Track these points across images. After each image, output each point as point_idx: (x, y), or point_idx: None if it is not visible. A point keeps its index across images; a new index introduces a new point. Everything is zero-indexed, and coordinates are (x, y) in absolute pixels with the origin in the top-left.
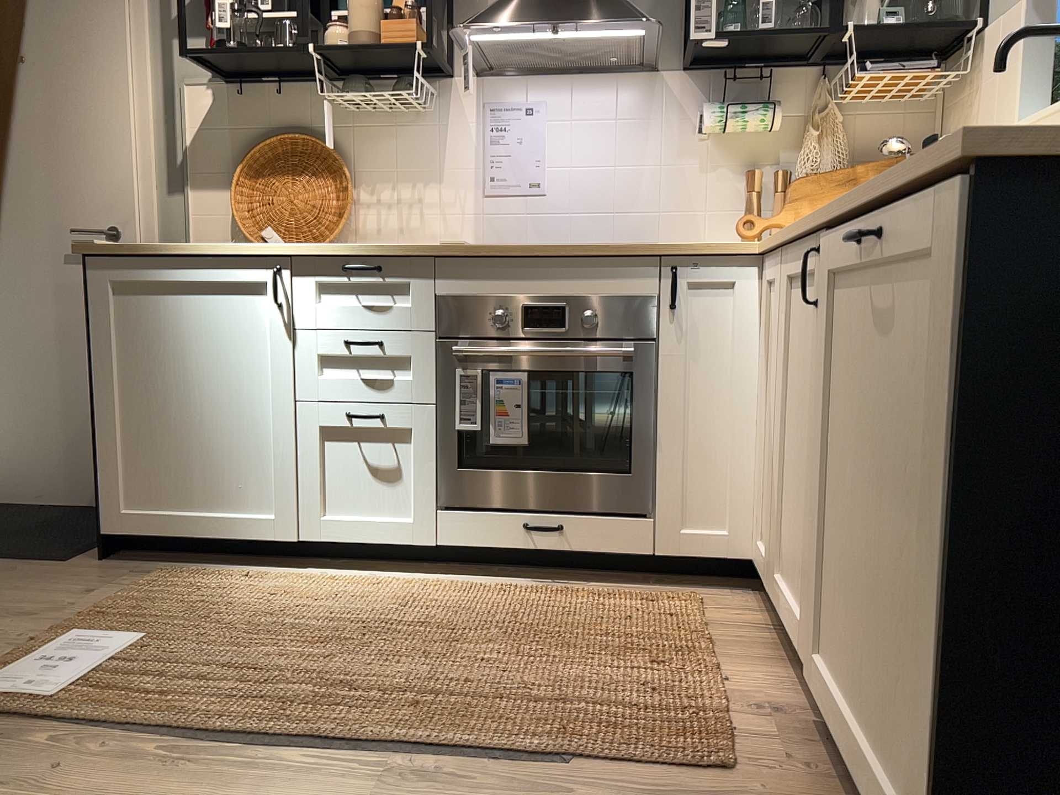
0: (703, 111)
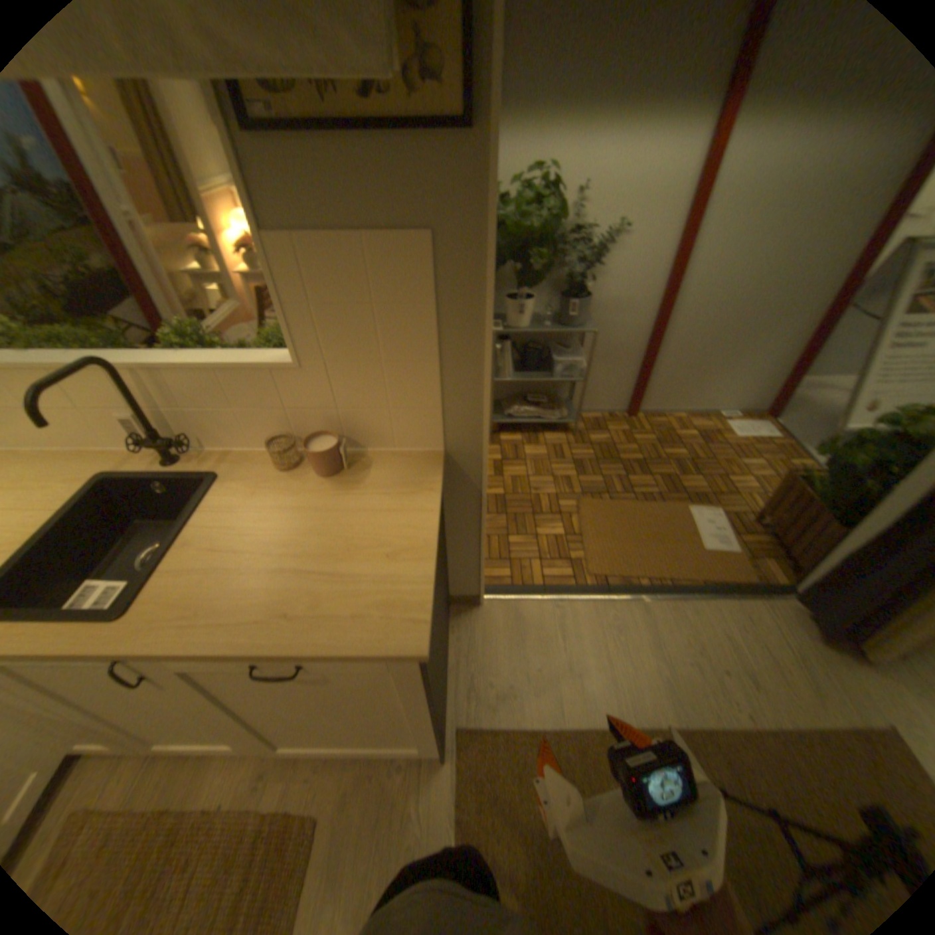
0: None
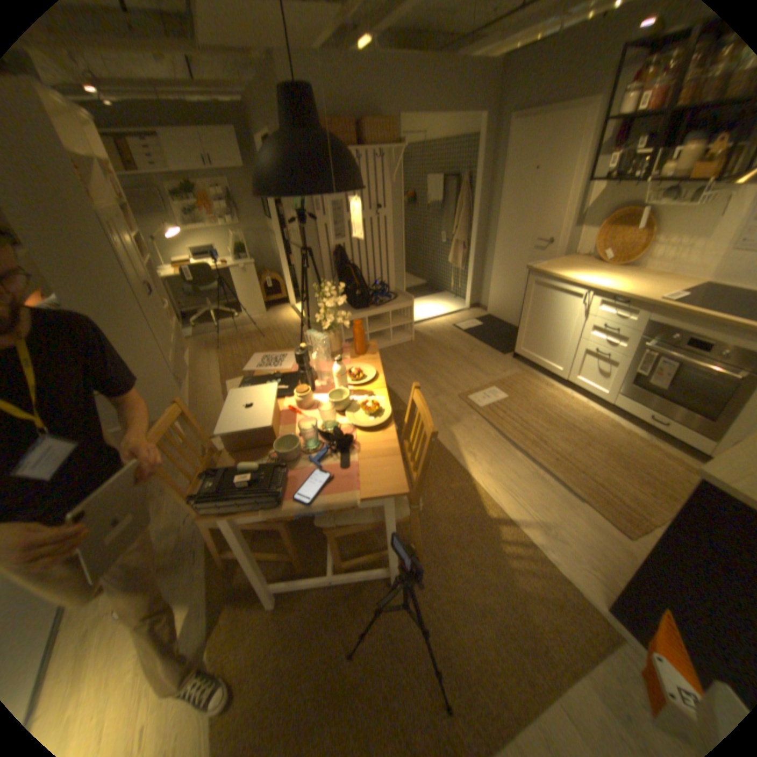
0: None
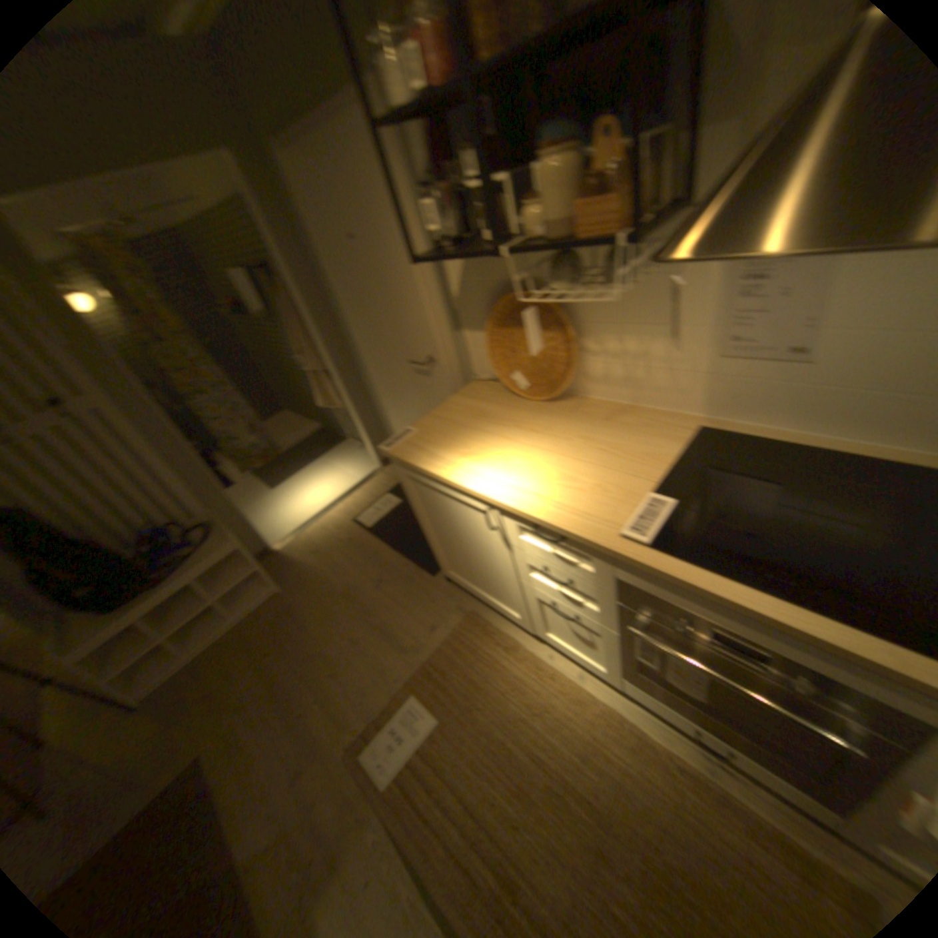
0: None
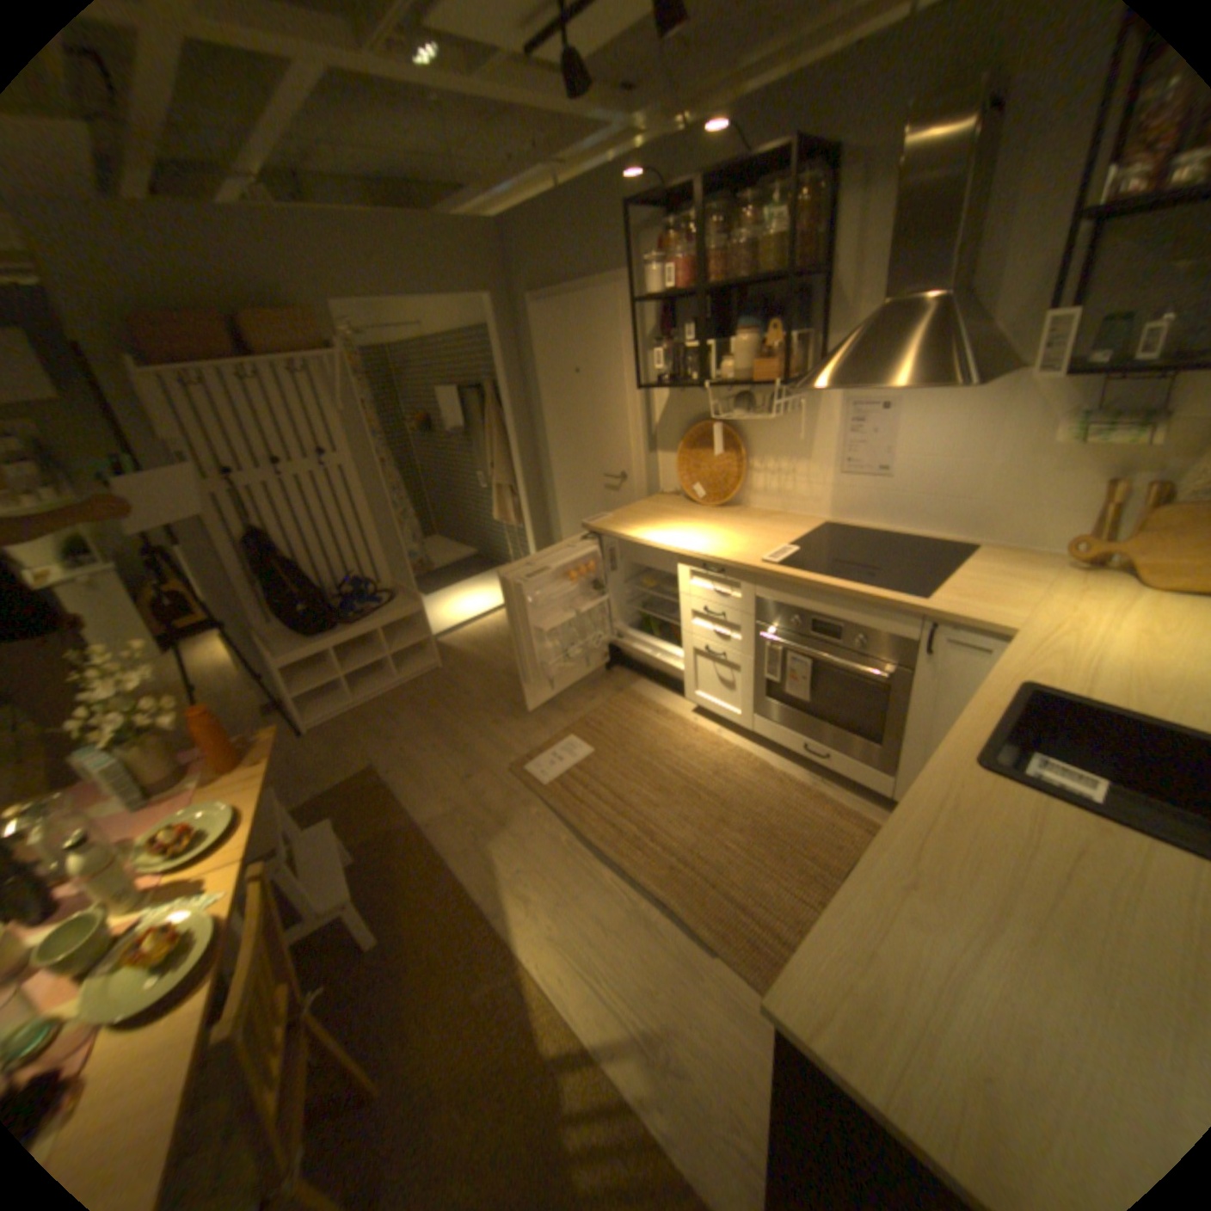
0: (1066, 417)
